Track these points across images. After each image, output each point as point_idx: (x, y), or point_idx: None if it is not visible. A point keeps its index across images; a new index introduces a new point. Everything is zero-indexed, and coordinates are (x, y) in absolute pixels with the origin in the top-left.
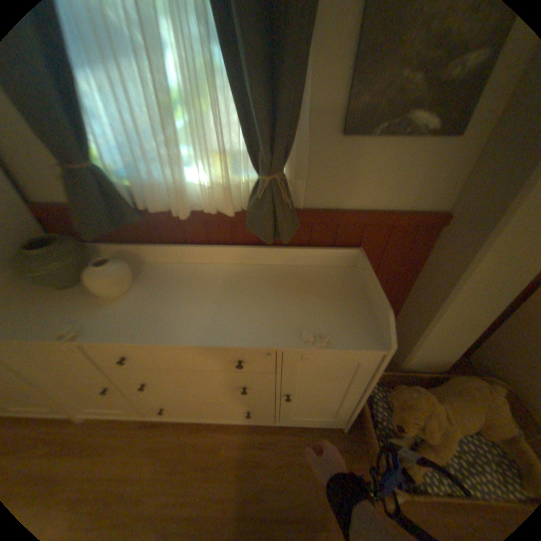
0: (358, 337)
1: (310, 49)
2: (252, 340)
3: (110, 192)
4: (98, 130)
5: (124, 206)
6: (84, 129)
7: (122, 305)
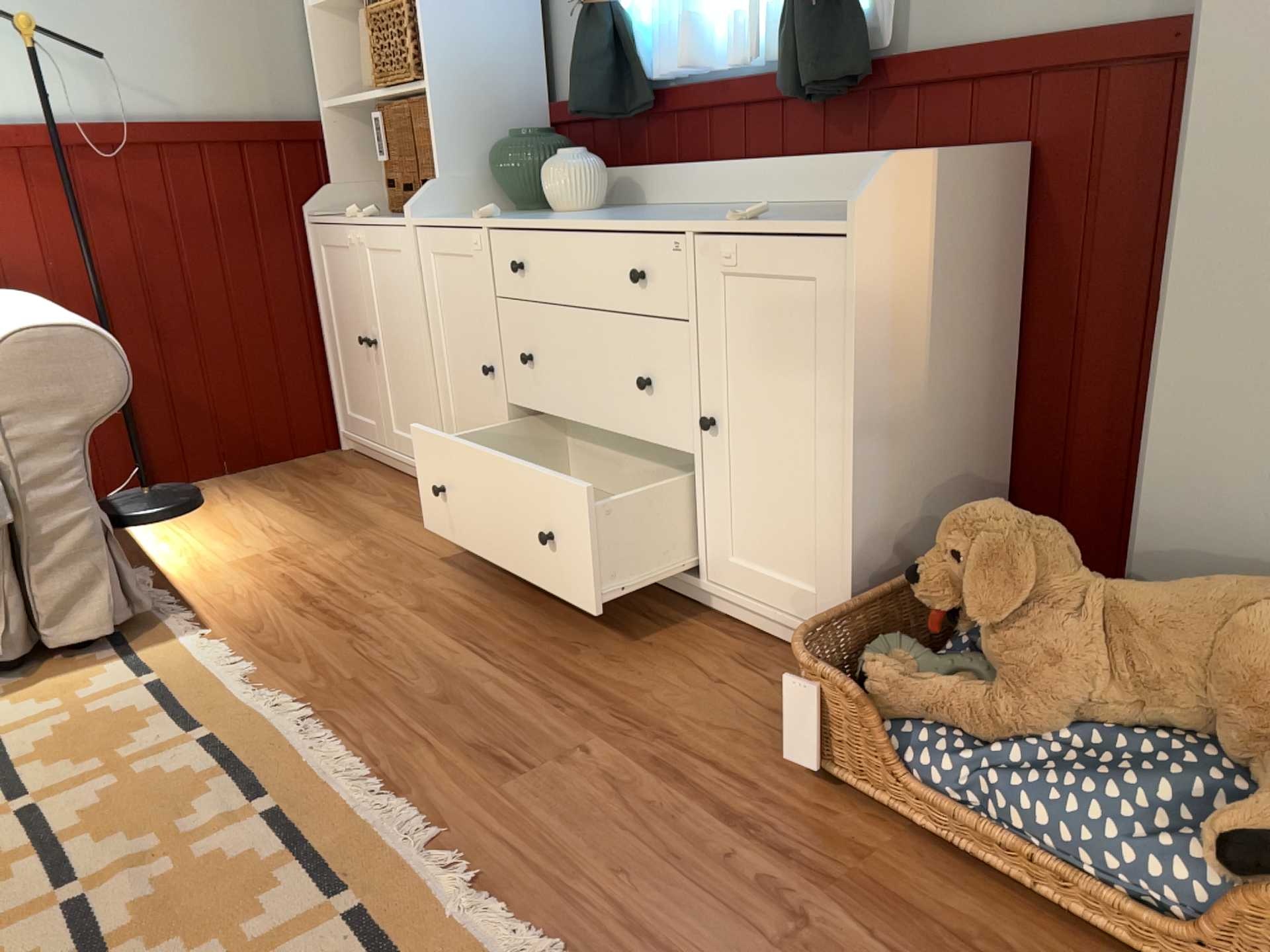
0: (822, 219)
1: None
2: (663, 222)
3: (626, 61)
4: None
5: (634, 81)
6: None
7: (560, 215)
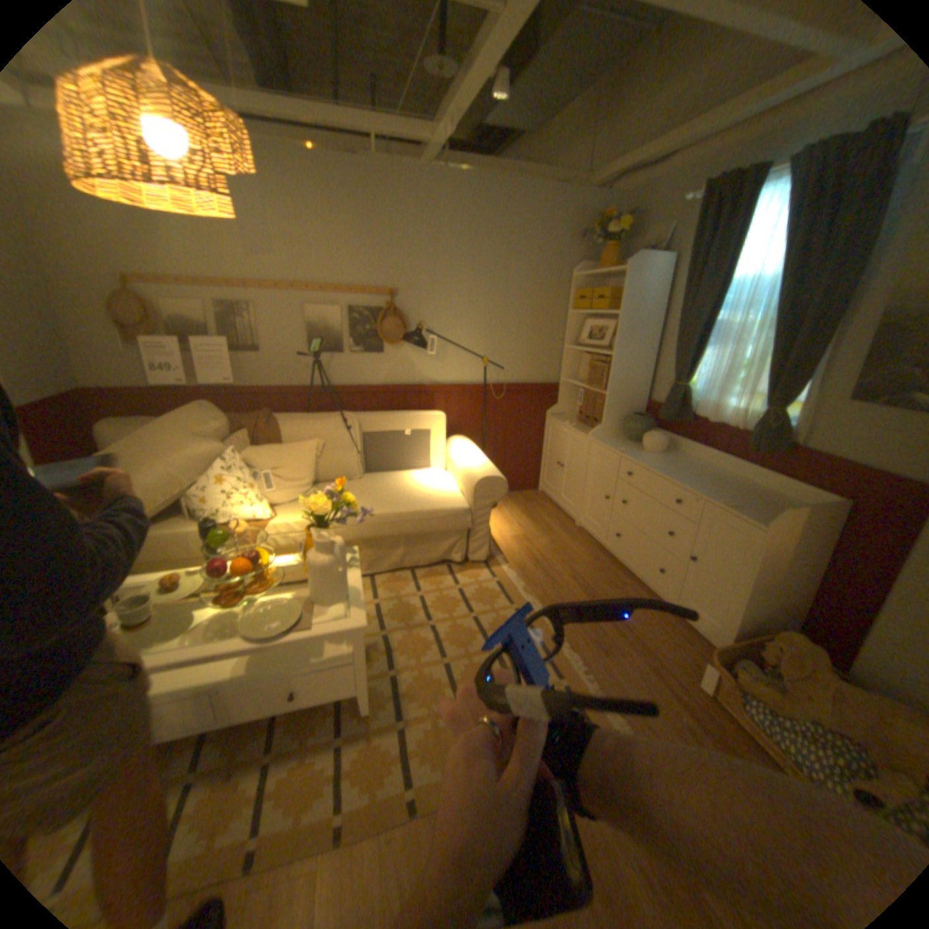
0: (758, 519)
1: (829, 349)
2: (693, 489)
3: (686, 402)
4: (699, 371)
5: (688, 411)
6: (694, 370)
7: (648, 456)
